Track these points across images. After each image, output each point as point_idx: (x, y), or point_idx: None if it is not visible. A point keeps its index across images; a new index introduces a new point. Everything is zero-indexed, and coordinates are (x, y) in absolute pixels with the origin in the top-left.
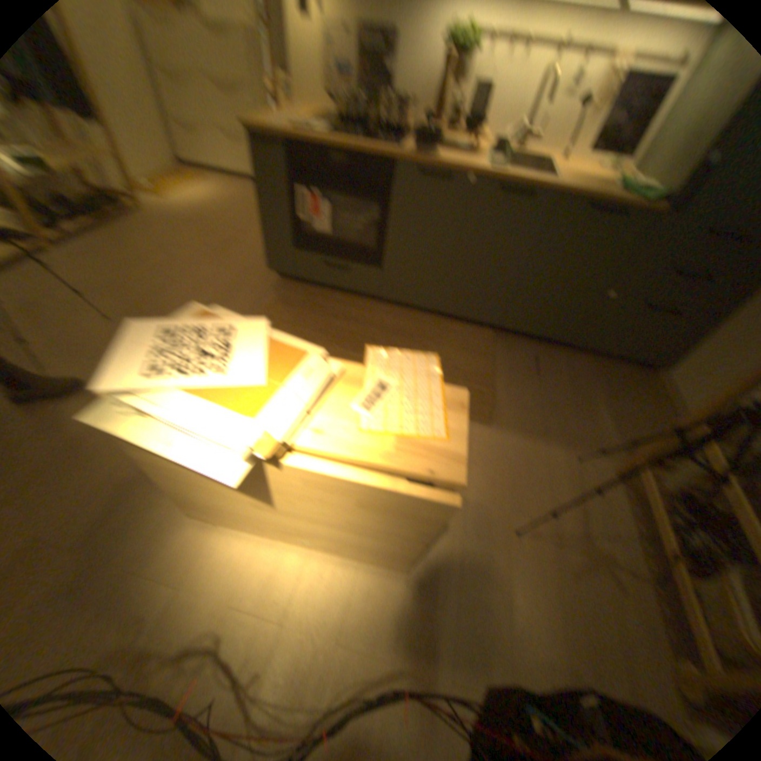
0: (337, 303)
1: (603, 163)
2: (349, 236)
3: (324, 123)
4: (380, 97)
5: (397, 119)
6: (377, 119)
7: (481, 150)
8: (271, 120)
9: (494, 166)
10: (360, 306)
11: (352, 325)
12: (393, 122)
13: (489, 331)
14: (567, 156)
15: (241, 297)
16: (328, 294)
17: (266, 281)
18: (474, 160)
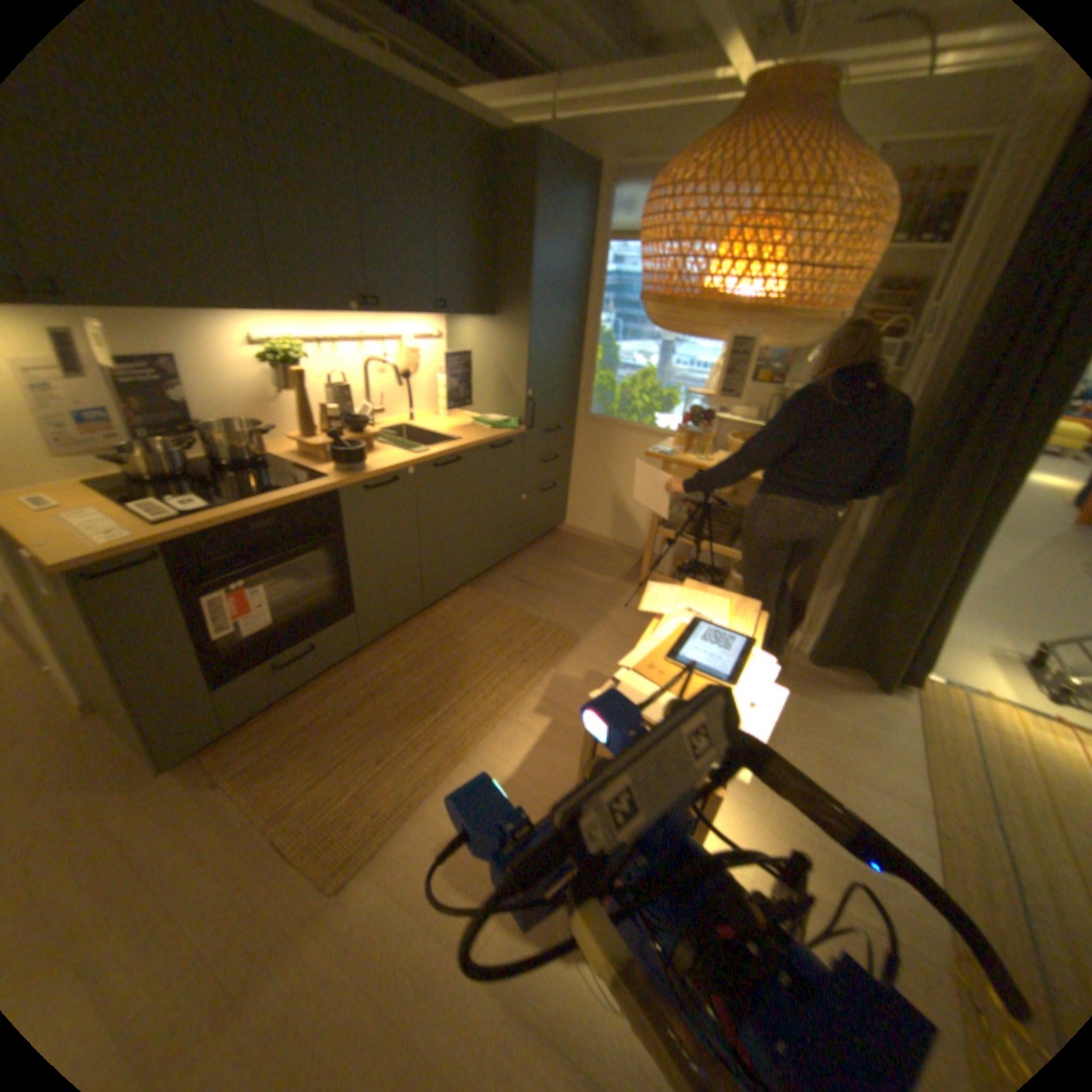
0: (321, 703)
1: (432, 414)
2: (293, 610)
3: (191, 498)
4: (204, 436)
5: (242, 452)
6: (219, 462)
7: (372, 445)
8: (124, 535)
9: (424, 454)
10: (350, 679)
11: (382, 699)
12: (250, 457)
13: (467, 590)
14: (408, 419)
15: (186, 848)
16: (292, 708)
17: (167, 793)
18: (402, 457)
